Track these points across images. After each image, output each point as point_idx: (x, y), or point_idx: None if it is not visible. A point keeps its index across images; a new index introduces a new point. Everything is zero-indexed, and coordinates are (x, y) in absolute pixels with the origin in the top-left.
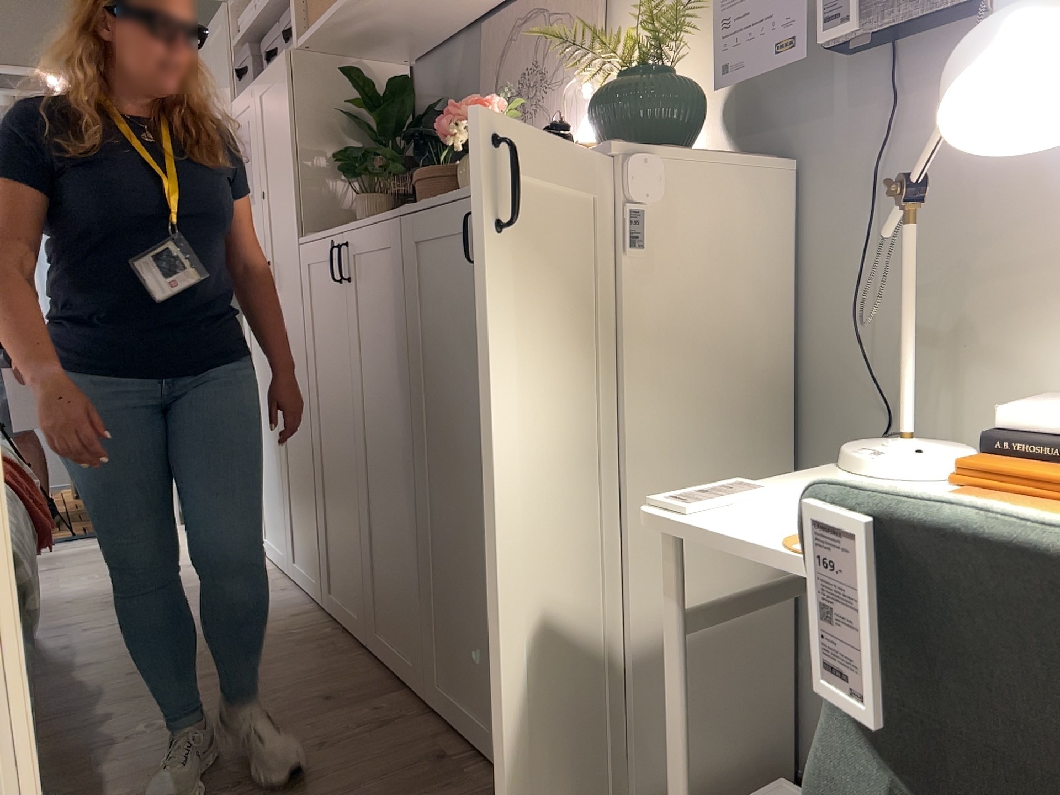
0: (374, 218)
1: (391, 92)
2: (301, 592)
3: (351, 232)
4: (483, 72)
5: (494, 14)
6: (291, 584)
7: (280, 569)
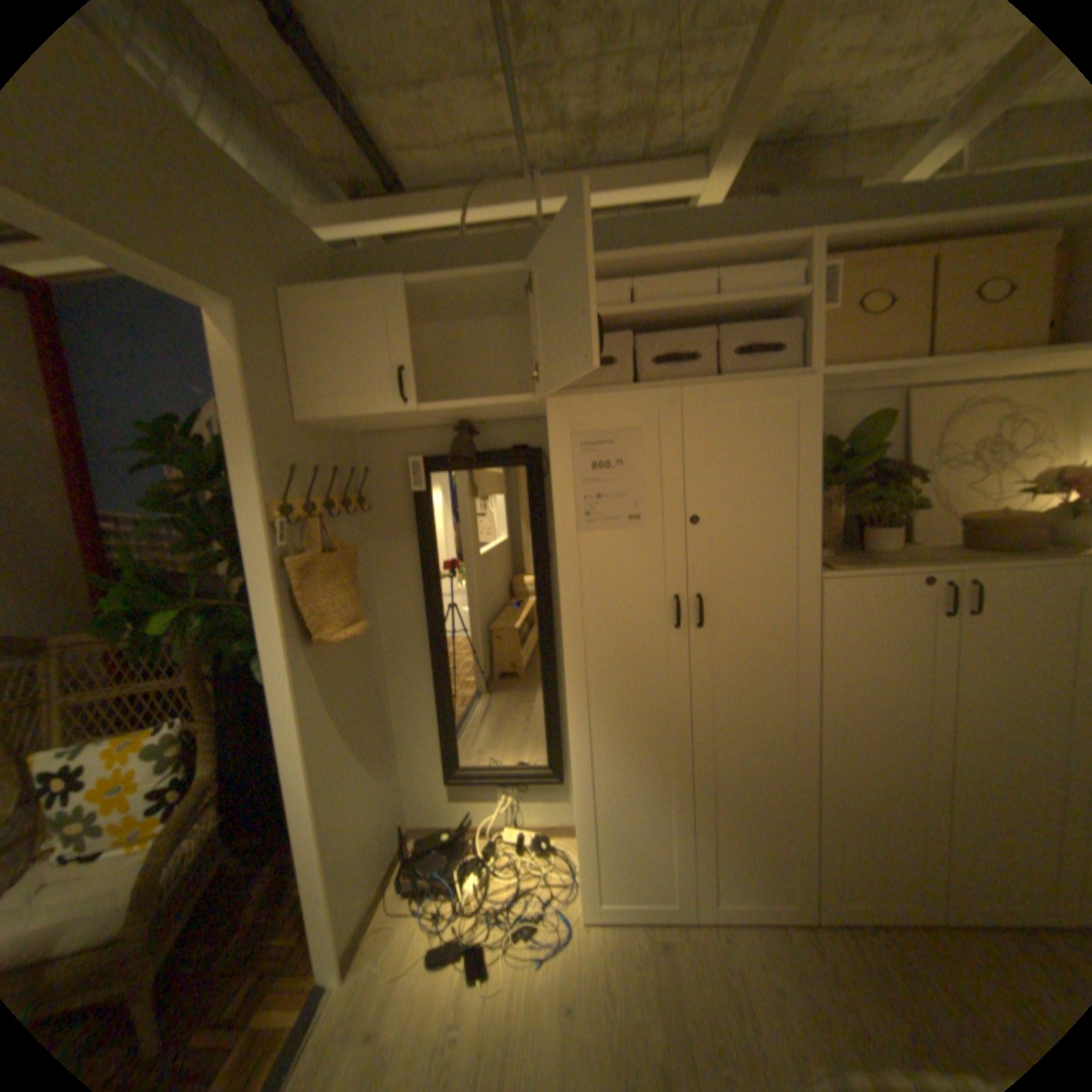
0: (1016, 559)
1: (875, 434)
2: (750, 929)
3: (994, 572)
4: (915, 428)
5: (922, 387)
6: (716, 930)
7: (652, 927)
